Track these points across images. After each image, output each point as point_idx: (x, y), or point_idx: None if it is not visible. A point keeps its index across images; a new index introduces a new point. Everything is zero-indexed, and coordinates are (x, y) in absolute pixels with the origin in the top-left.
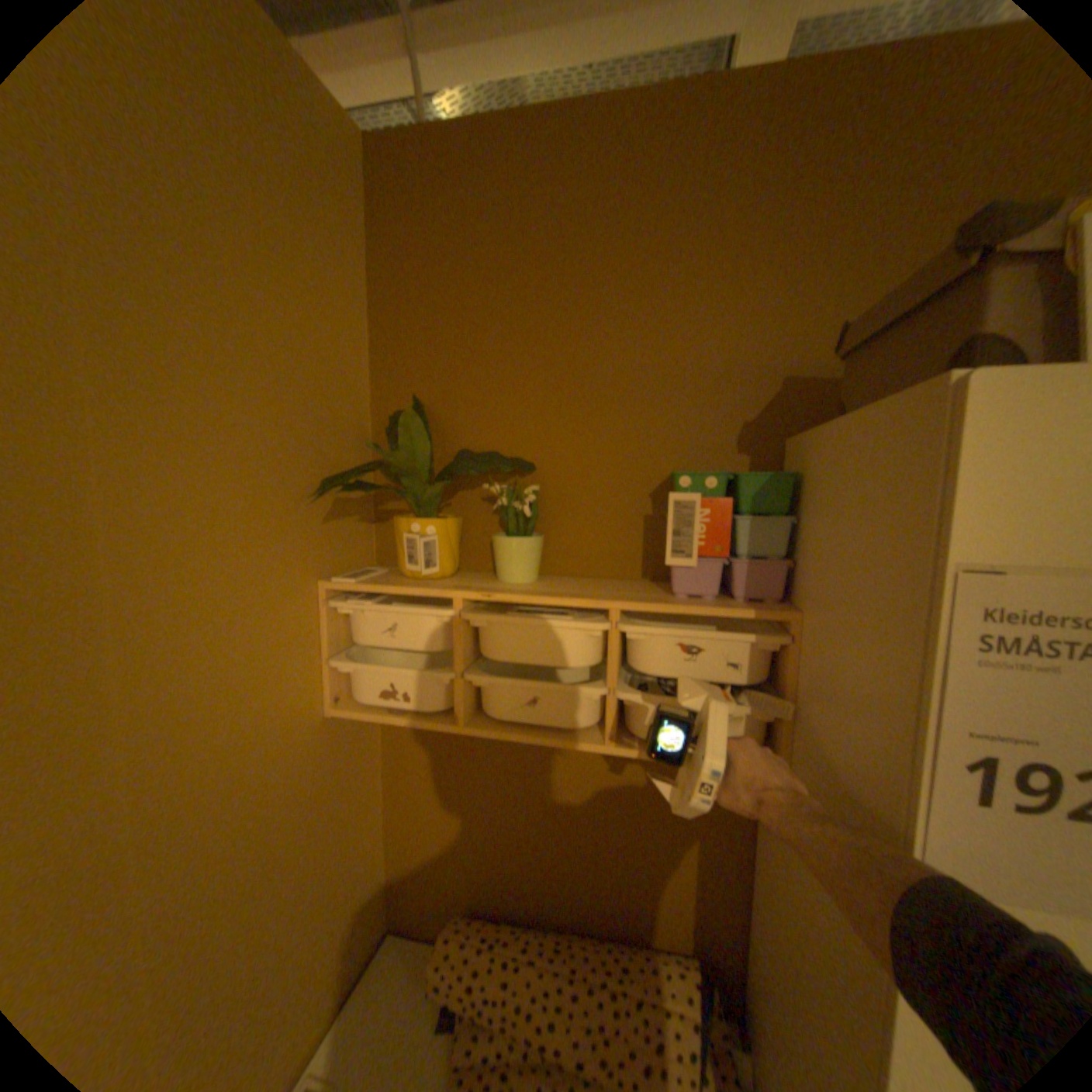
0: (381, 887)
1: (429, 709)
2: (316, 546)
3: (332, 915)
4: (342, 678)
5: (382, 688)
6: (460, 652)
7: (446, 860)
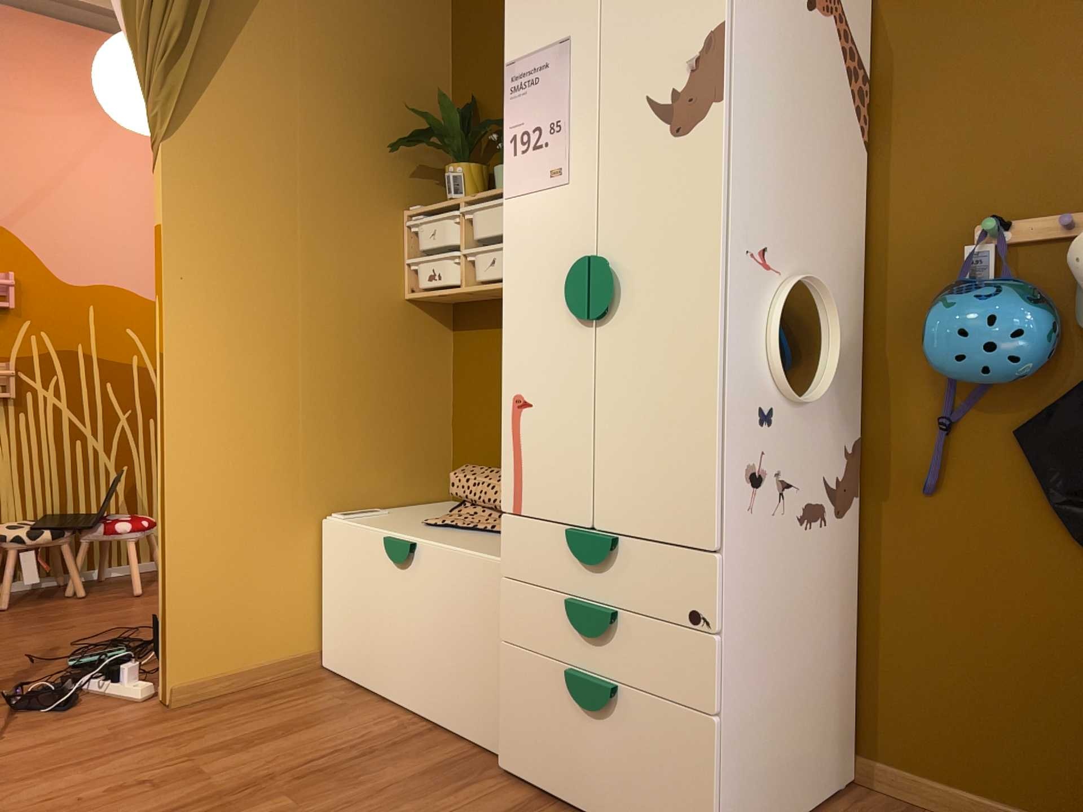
0: (446, 461)
1: (451, 284)
2: (402, 190)
3: (402, 436)
4: (415, 278)
5: (429, 274)
6: (461, 237)
7: (482, 436)
